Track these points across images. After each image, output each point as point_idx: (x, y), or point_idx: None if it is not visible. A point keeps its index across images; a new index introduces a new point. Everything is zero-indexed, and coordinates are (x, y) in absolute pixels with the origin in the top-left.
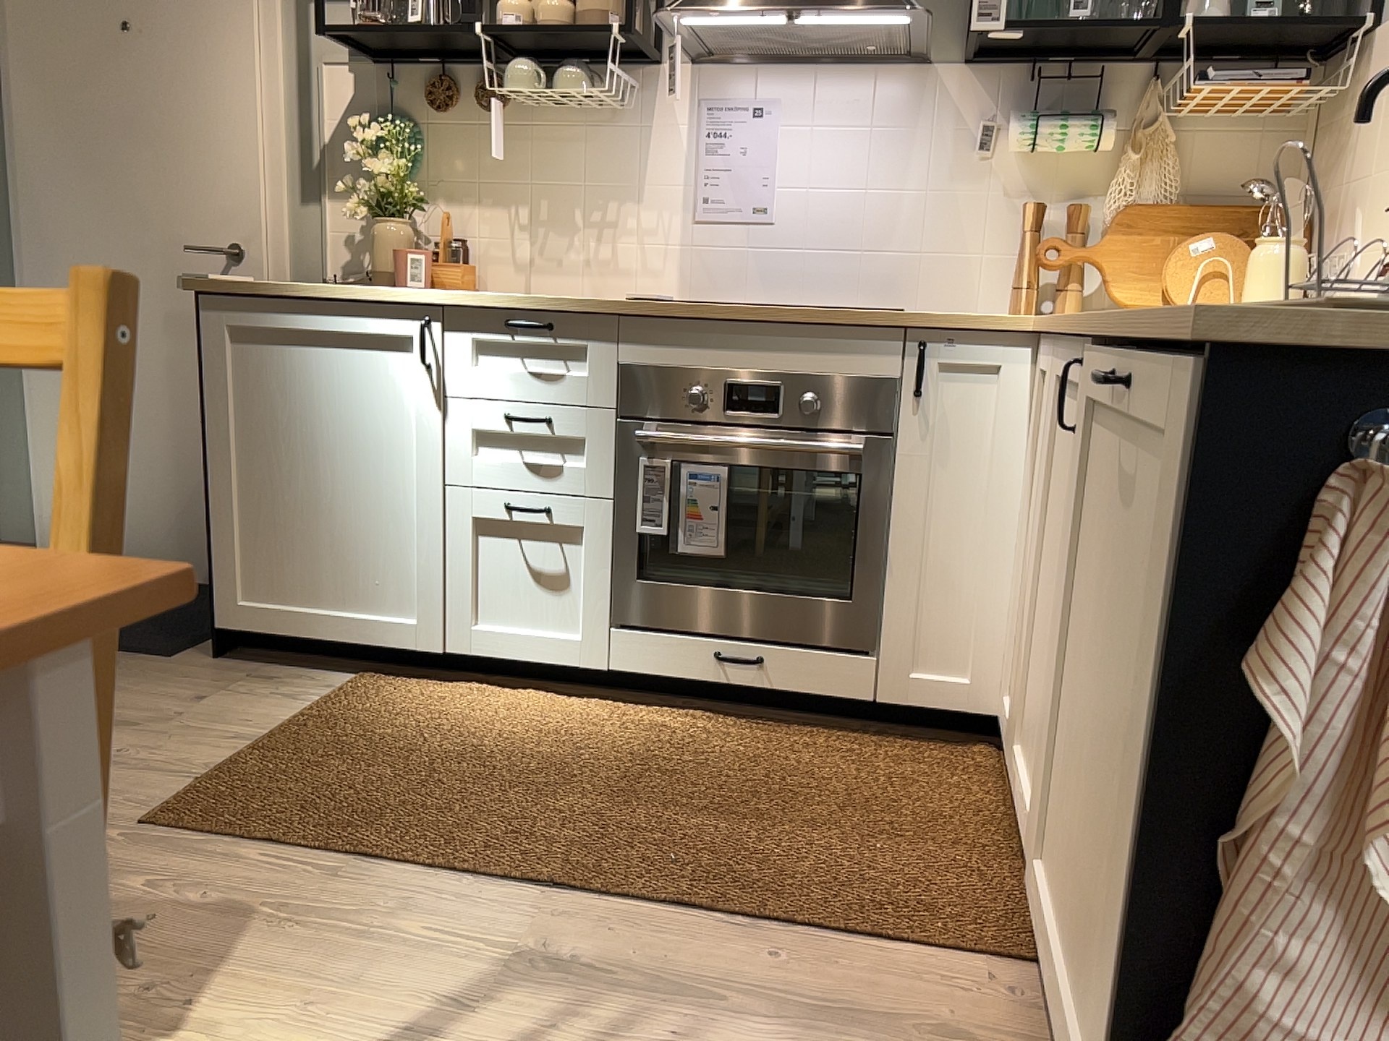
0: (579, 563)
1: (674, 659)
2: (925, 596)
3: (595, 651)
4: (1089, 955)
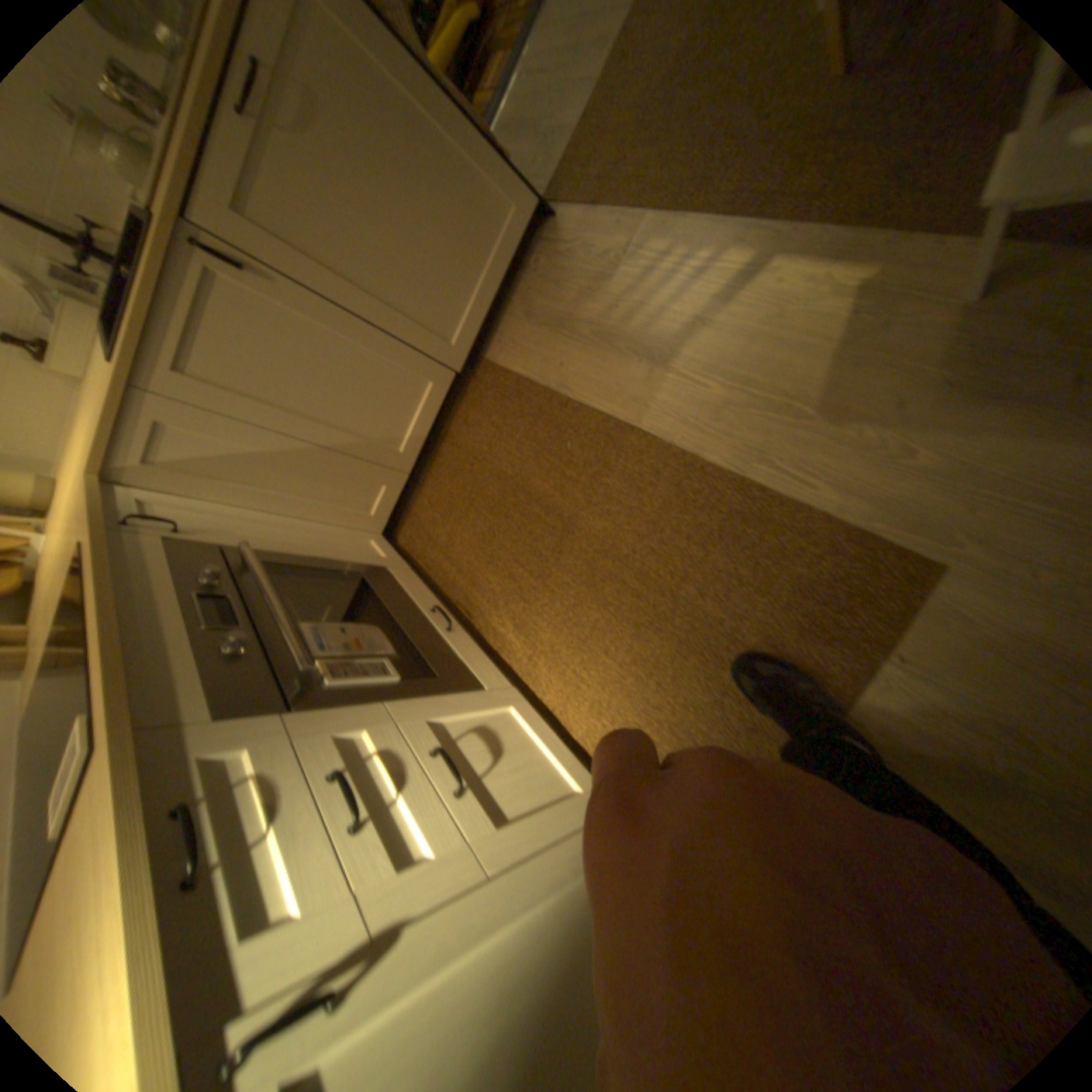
0: (461, 720)
1: (474, 650)
2: (337, 548)
3: (512, 694)
4: (481, 225)
